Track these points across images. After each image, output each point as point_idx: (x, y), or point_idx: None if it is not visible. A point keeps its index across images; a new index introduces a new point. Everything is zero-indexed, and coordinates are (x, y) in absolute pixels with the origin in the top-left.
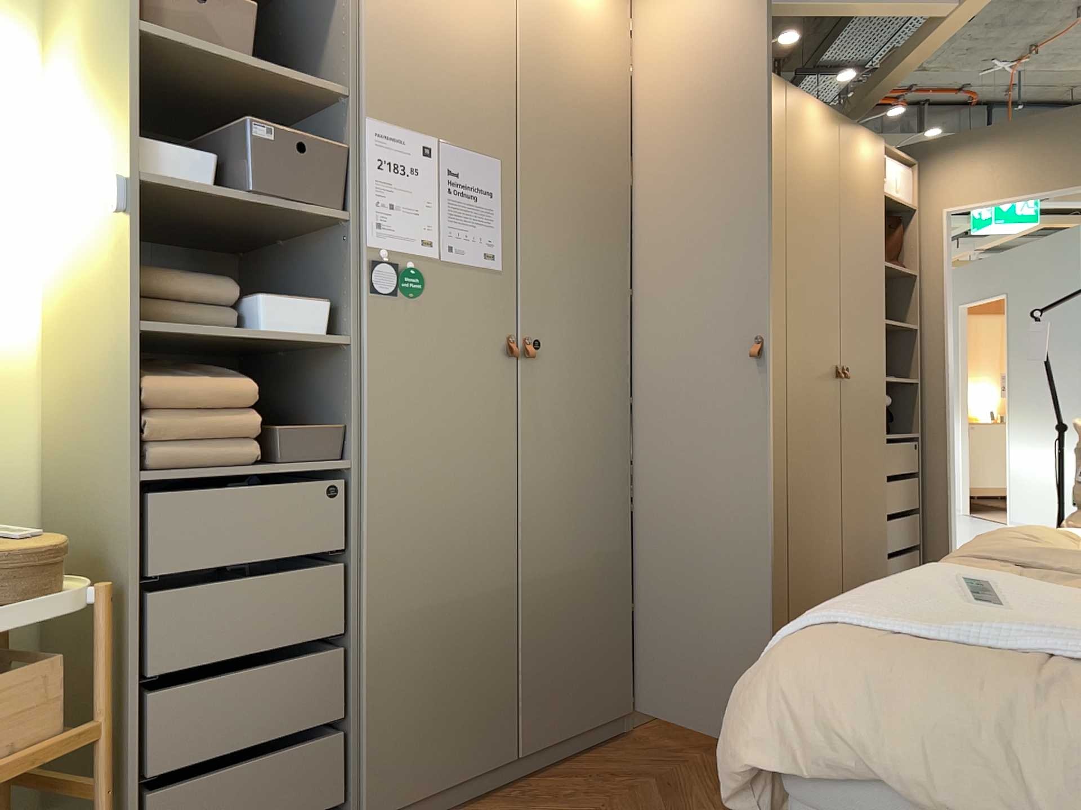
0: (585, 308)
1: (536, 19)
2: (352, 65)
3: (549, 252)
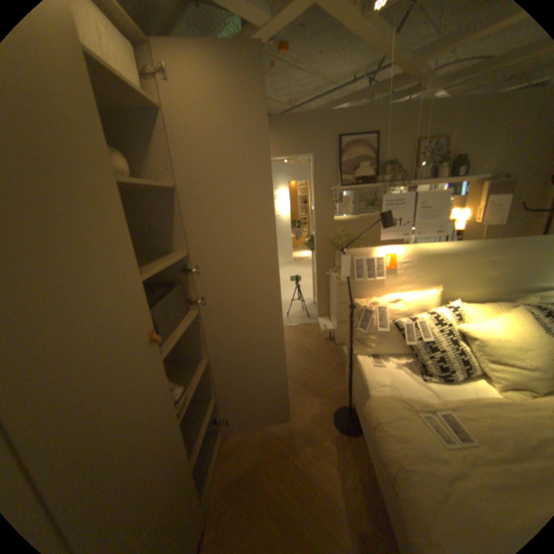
0: None
1: None
2: None
3: None
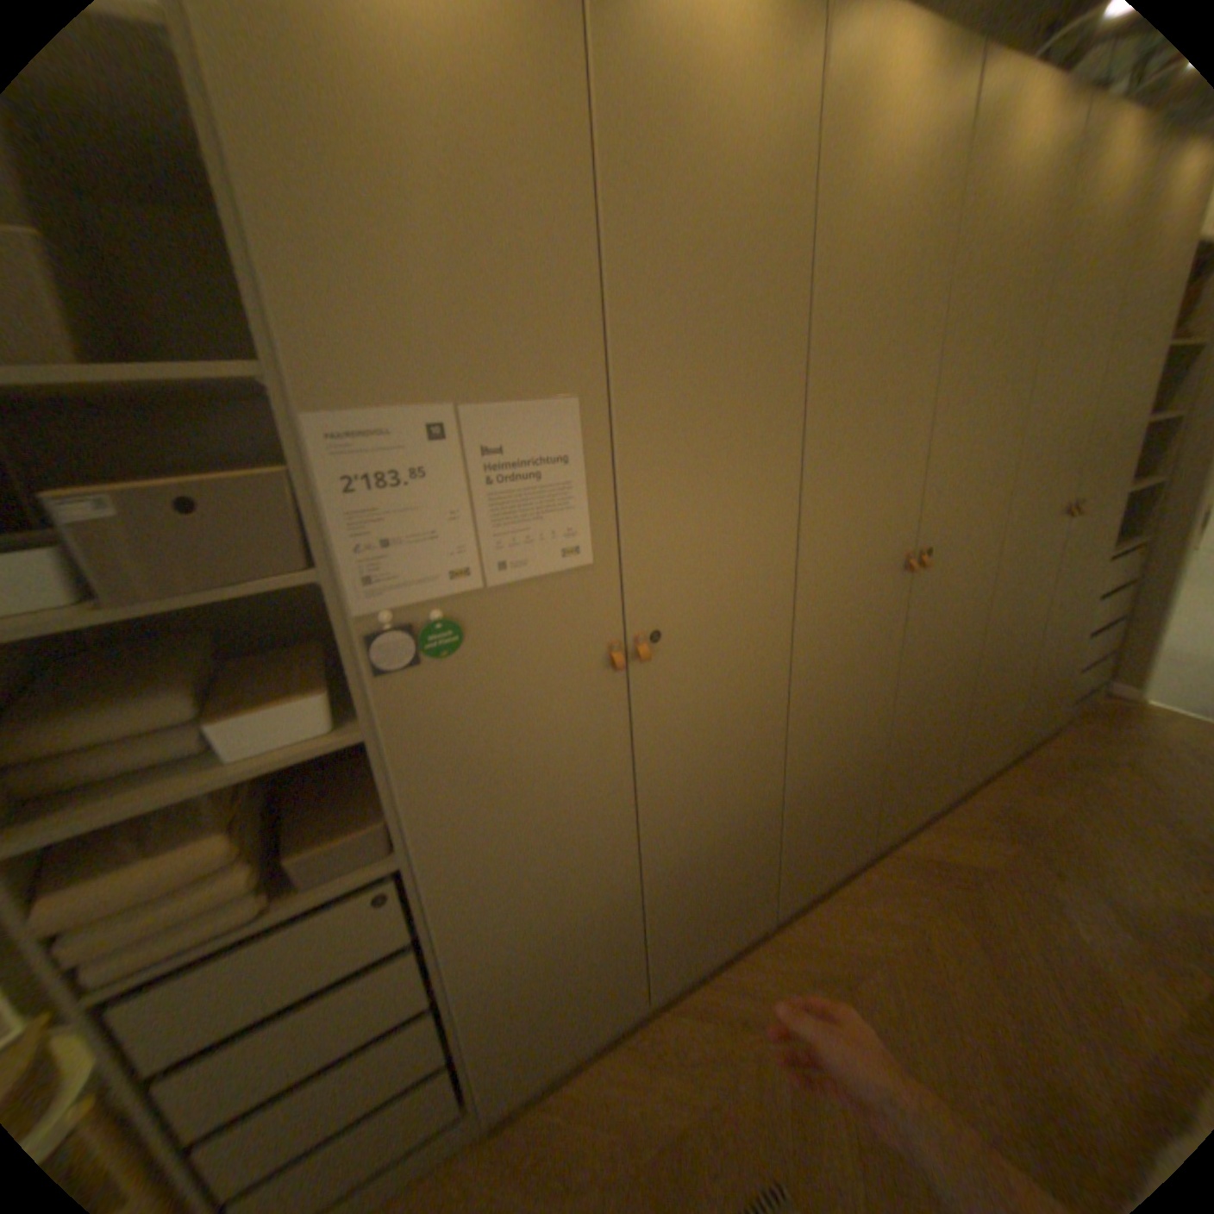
0: (724, 567)
1: (628, 101)
2: (257, 315)
3: (668, 511)
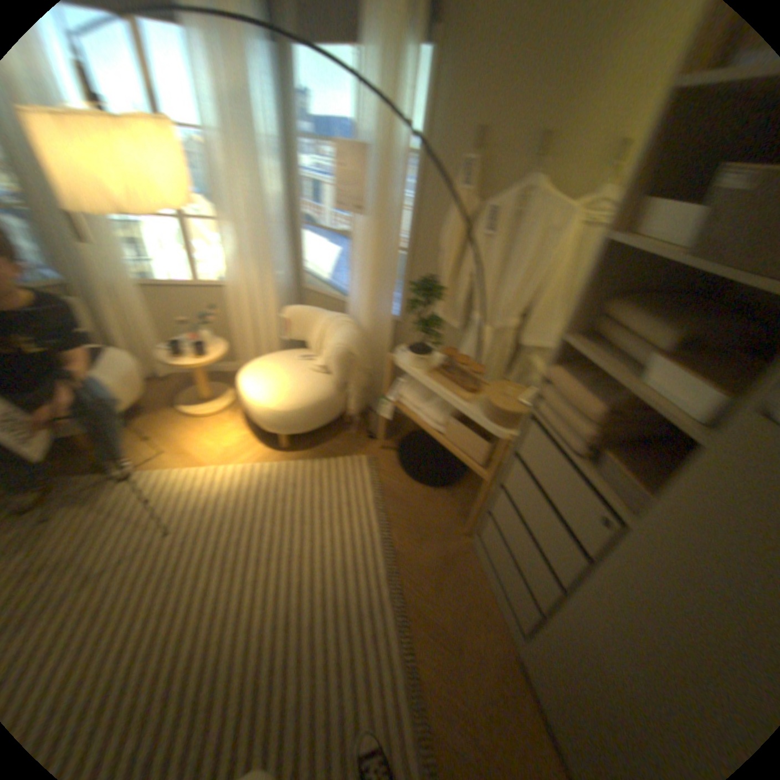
0: None
1: None
2: None
3: None
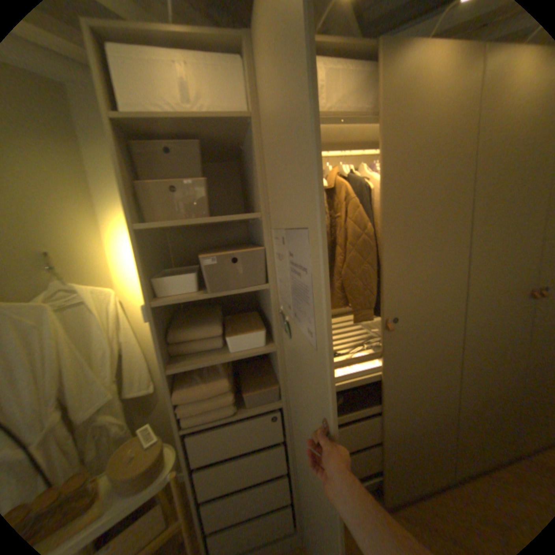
0: (429, 291)
1: (394, 108)
2: (261, 197)
3: (403, 265)
